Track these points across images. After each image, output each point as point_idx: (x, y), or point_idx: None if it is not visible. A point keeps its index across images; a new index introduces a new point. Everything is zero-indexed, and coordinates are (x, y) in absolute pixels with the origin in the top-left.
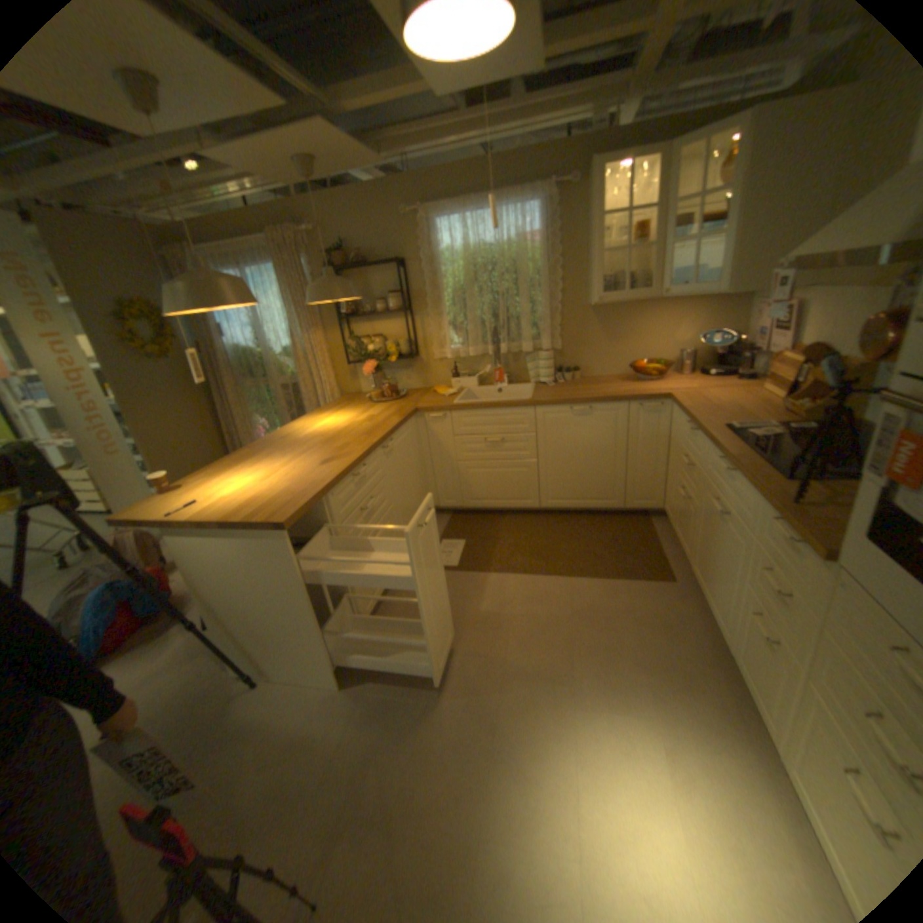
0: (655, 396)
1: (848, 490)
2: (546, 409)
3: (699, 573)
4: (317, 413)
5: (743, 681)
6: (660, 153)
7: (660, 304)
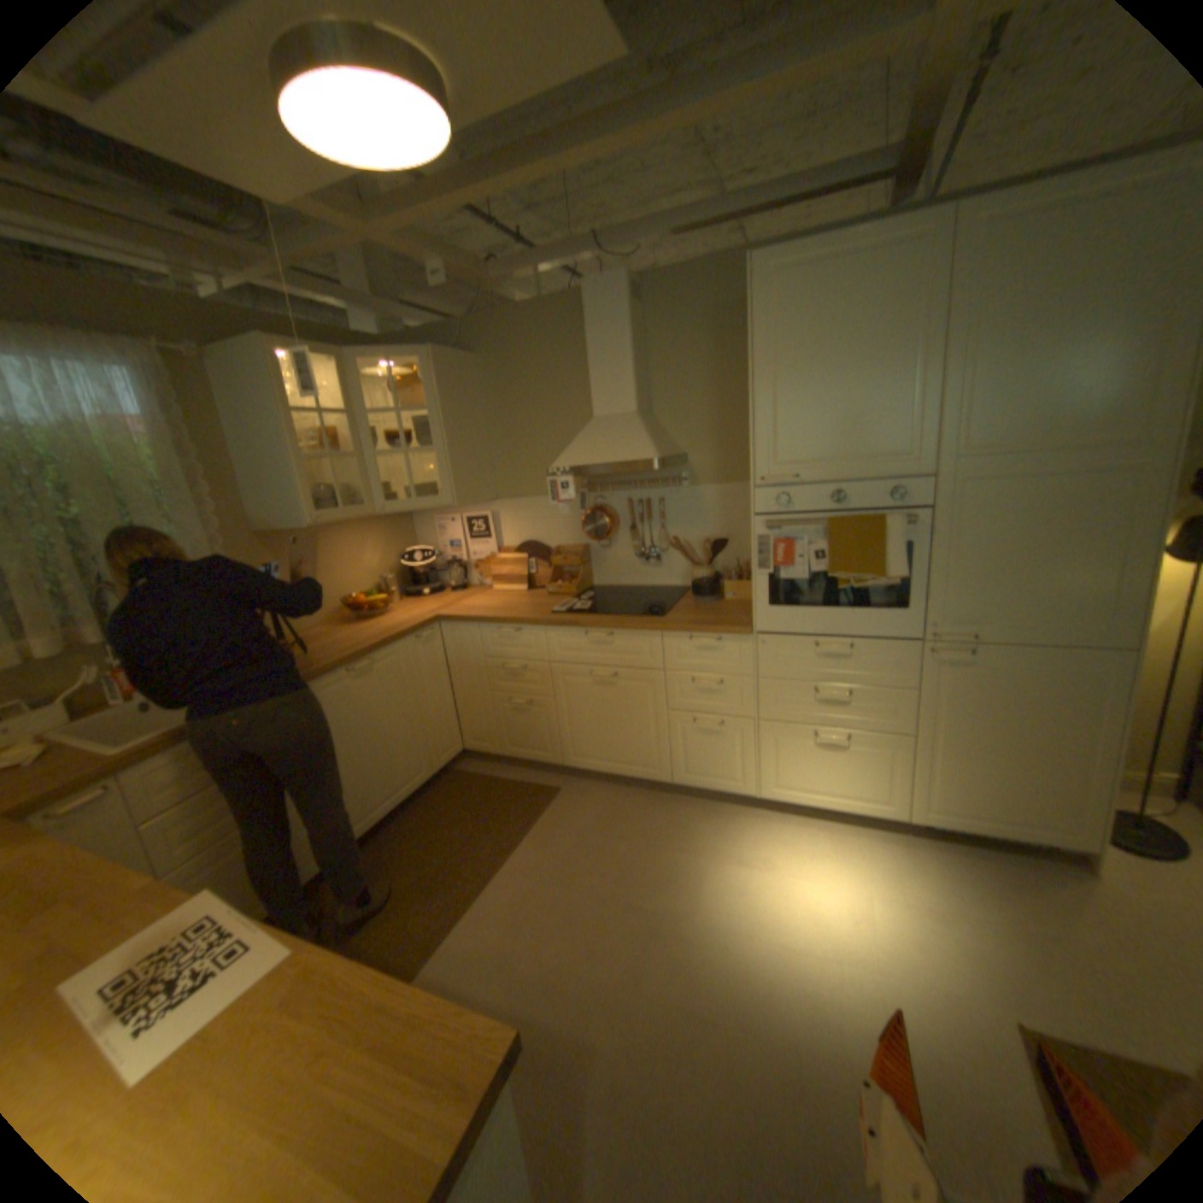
0: (426, 624)
1: (683, 610)
2: (315, 686)
3: (582, 759)
4: None
5: (692, 788)
6: (315, 359)
7: (338, 529)
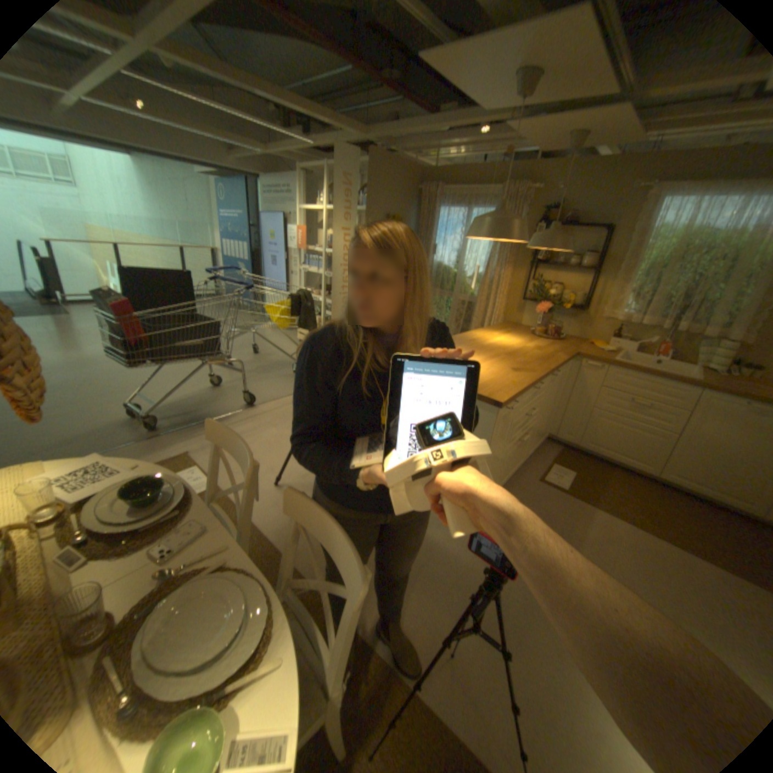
0: None
1: None
2: (718, 394)
3: None
4: (489, 330)
5: None
6: None
7: None
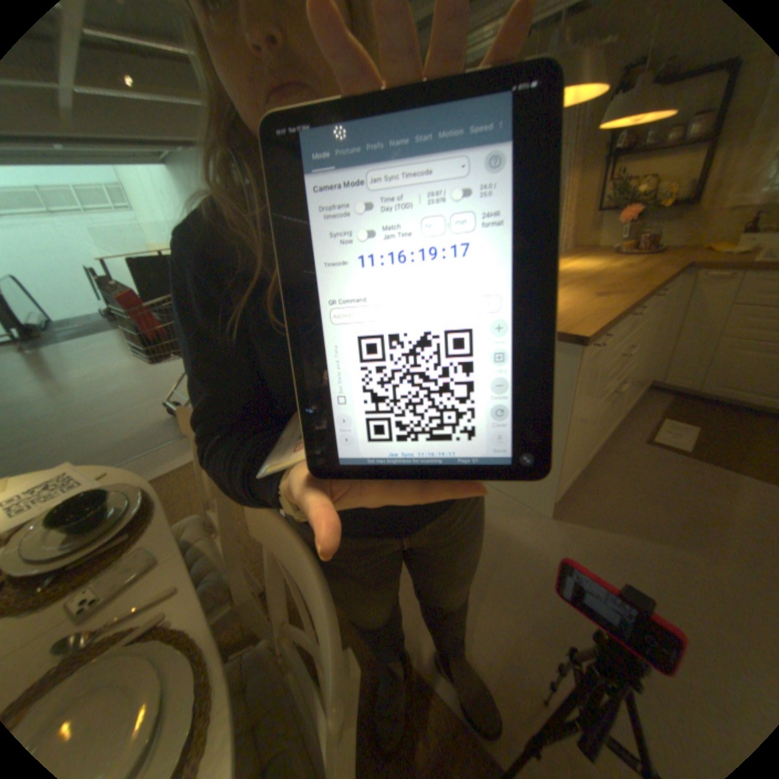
0: None
1: None
2: None
3: None
4: None
5: None
6: None
7: None
